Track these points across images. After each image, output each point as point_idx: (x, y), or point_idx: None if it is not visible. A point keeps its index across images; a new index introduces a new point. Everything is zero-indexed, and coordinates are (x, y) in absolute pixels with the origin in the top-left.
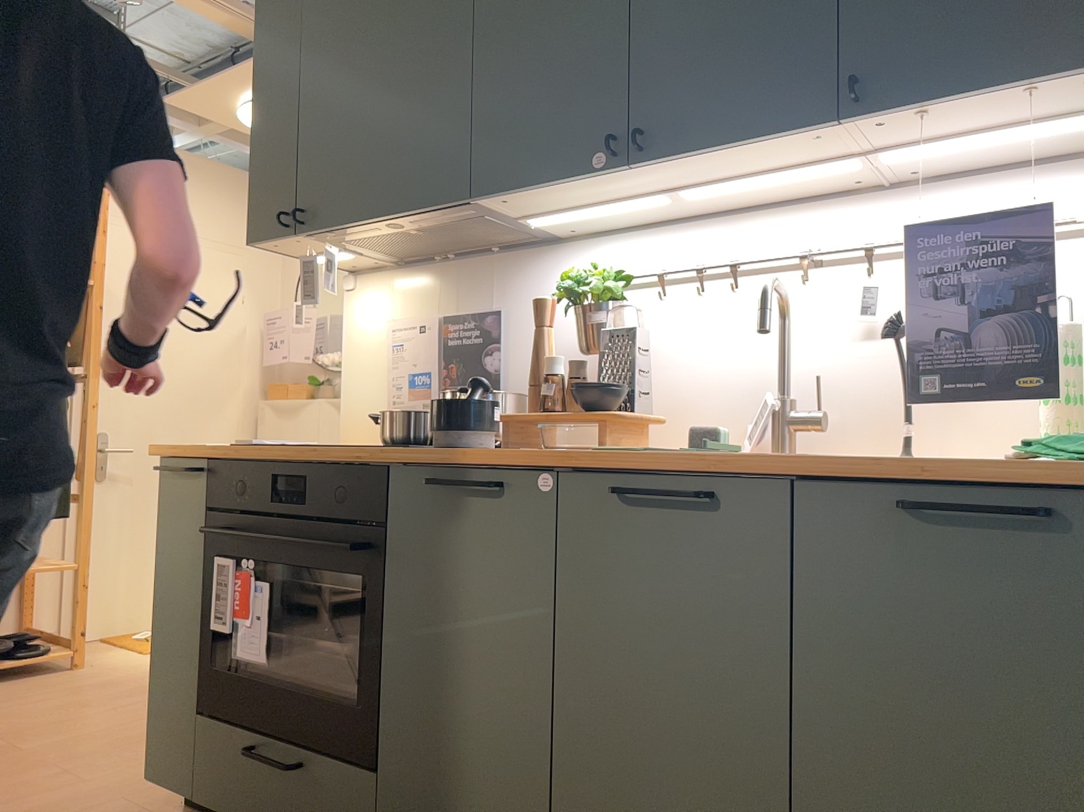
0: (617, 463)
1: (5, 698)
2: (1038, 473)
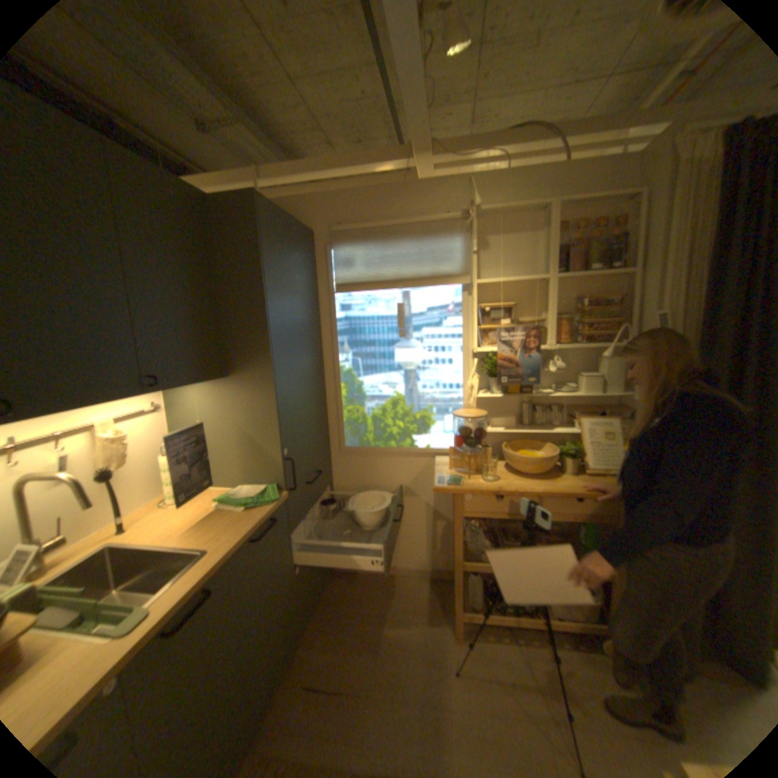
0: (165, 620)
1: None
2: (266, 512)
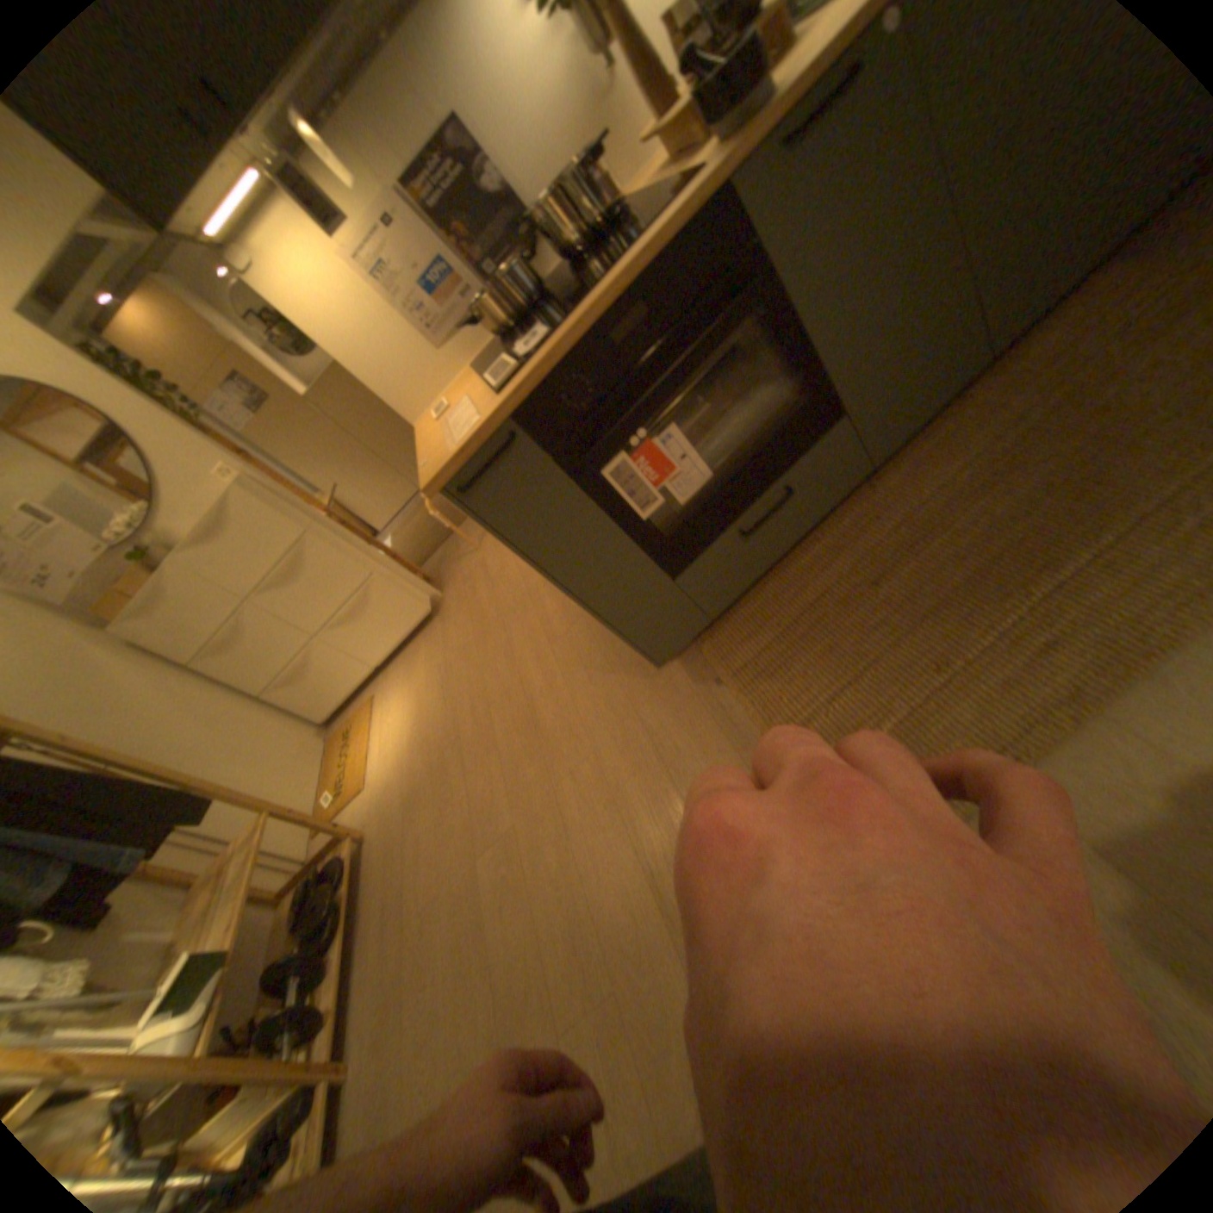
0: None
1: (394, 878)
2: None
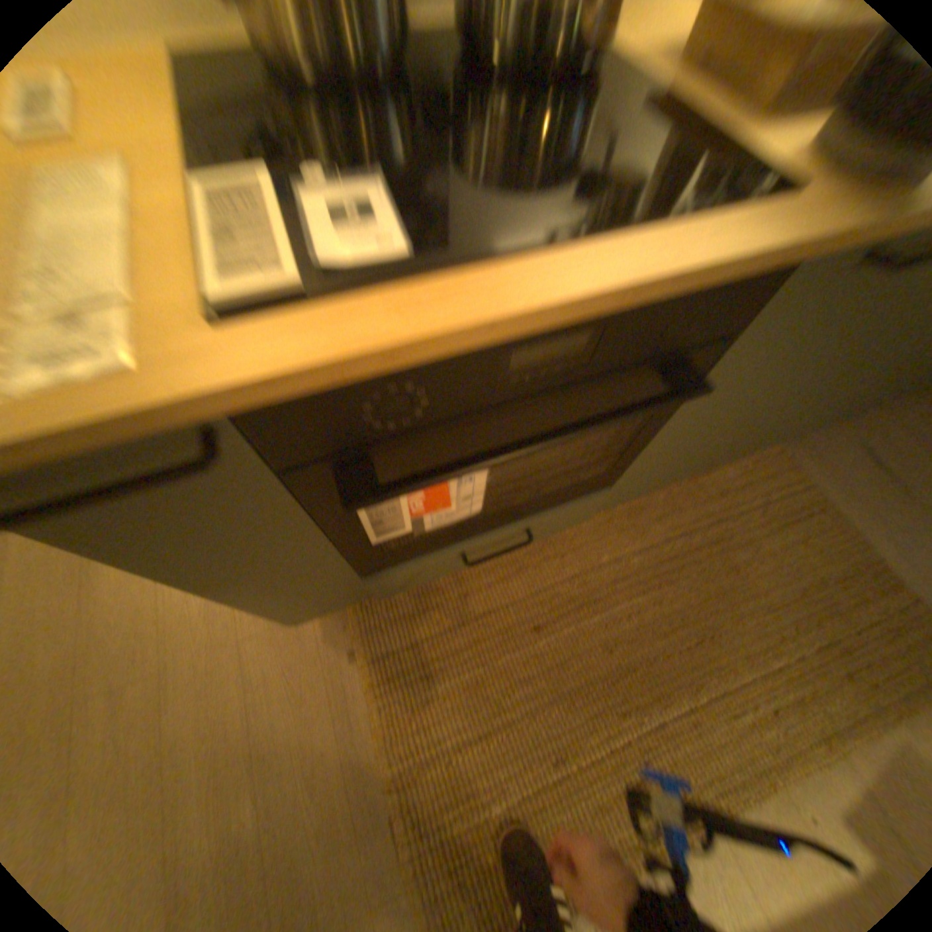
0: None
1: None
2: None
